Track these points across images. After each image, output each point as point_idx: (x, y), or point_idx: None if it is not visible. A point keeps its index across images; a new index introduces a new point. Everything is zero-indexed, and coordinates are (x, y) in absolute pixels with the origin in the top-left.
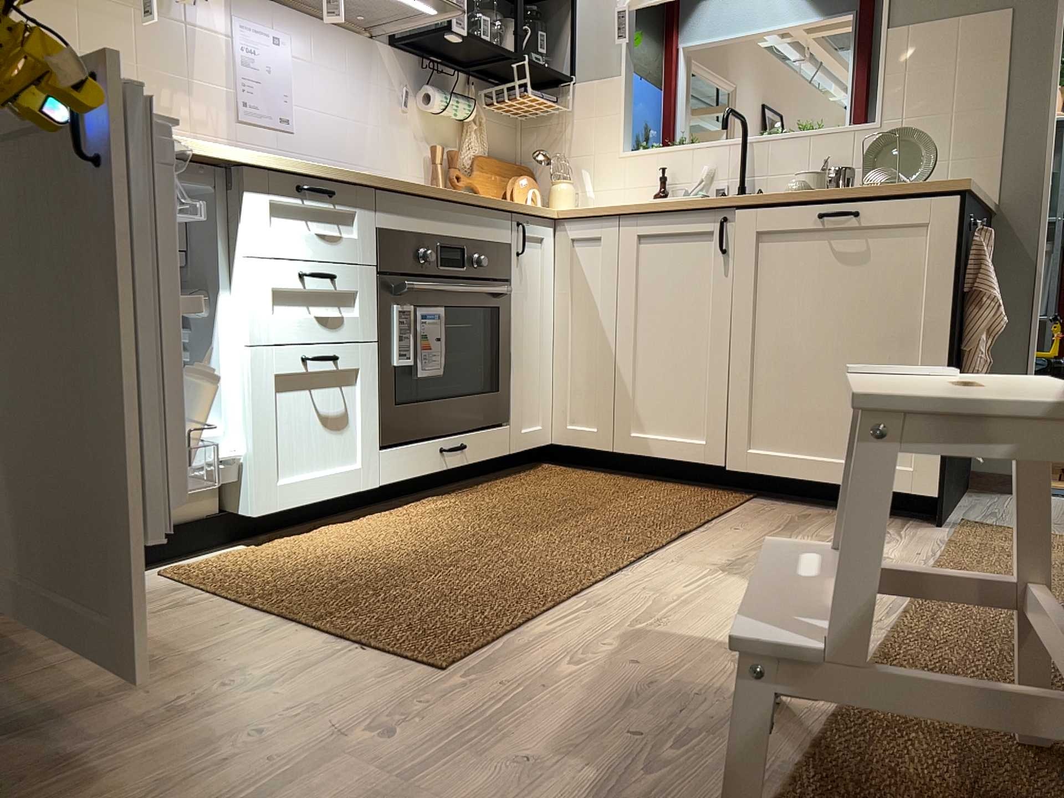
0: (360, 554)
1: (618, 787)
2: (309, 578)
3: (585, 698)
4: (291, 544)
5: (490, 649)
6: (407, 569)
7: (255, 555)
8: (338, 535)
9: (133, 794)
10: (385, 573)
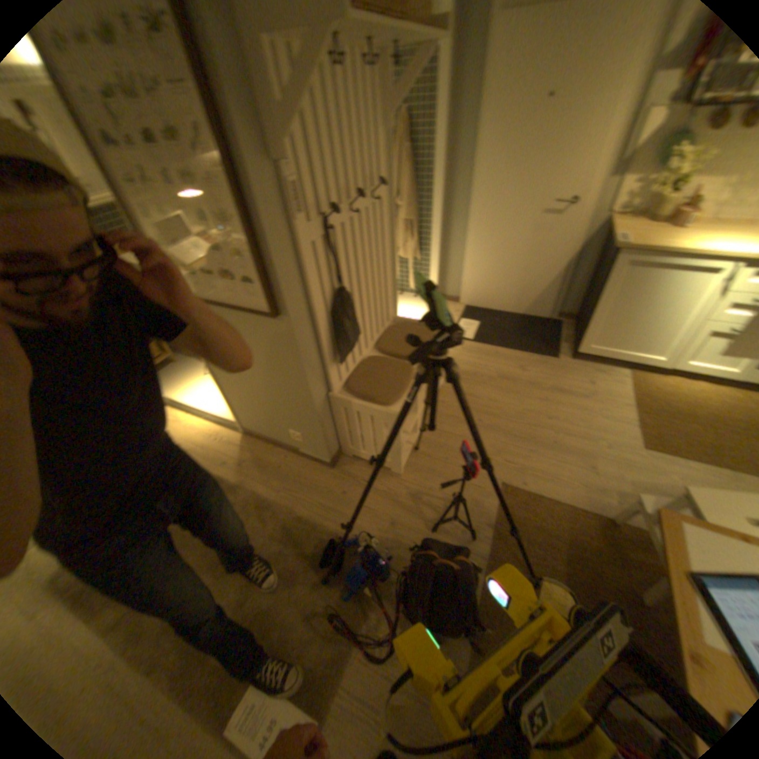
0: (693, 402)
1: (631, 498)
2: (662, 399)
3: (664, 486)
4: (682, 381)
5: (666, 456)
6: (696, 418)
7: (663, 379)
8: (701, 389)
9: (562, 418)
10: (687, 414)
